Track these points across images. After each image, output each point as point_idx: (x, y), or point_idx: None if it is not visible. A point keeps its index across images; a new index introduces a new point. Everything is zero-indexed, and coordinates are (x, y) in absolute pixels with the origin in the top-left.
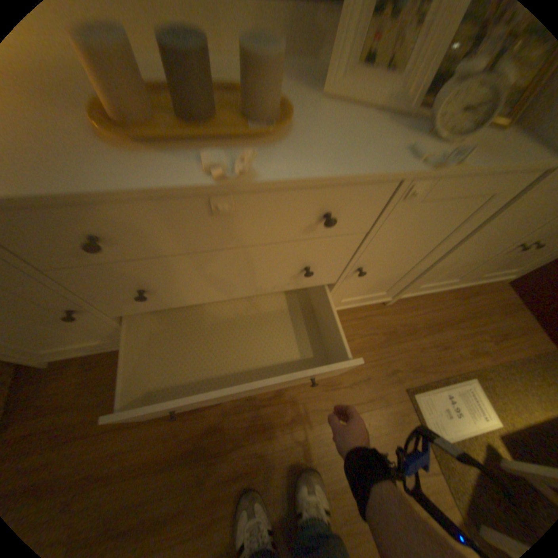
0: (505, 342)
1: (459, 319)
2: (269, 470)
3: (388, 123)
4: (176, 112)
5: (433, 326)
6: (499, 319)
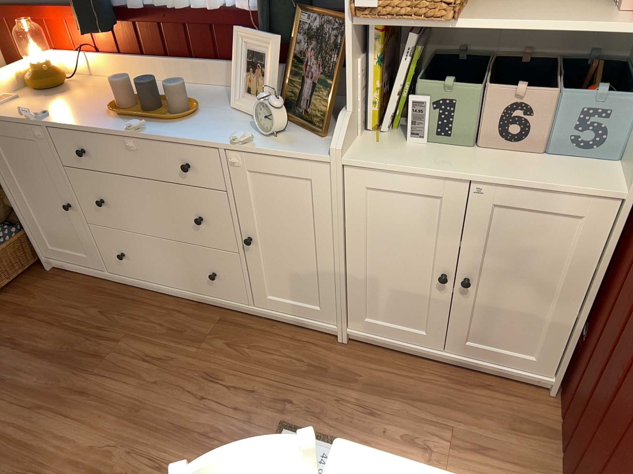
0: (468, 448)
1: (423, 393)
2: (111, 399)
3: (248, 126)
4: (148, 109)
5: (378, 383)
6: (487, 422)
